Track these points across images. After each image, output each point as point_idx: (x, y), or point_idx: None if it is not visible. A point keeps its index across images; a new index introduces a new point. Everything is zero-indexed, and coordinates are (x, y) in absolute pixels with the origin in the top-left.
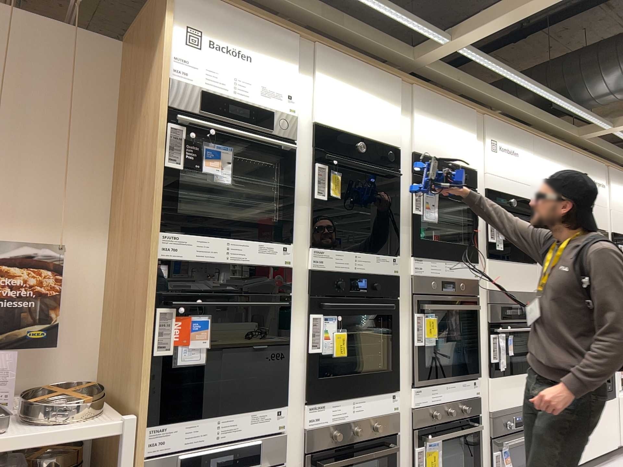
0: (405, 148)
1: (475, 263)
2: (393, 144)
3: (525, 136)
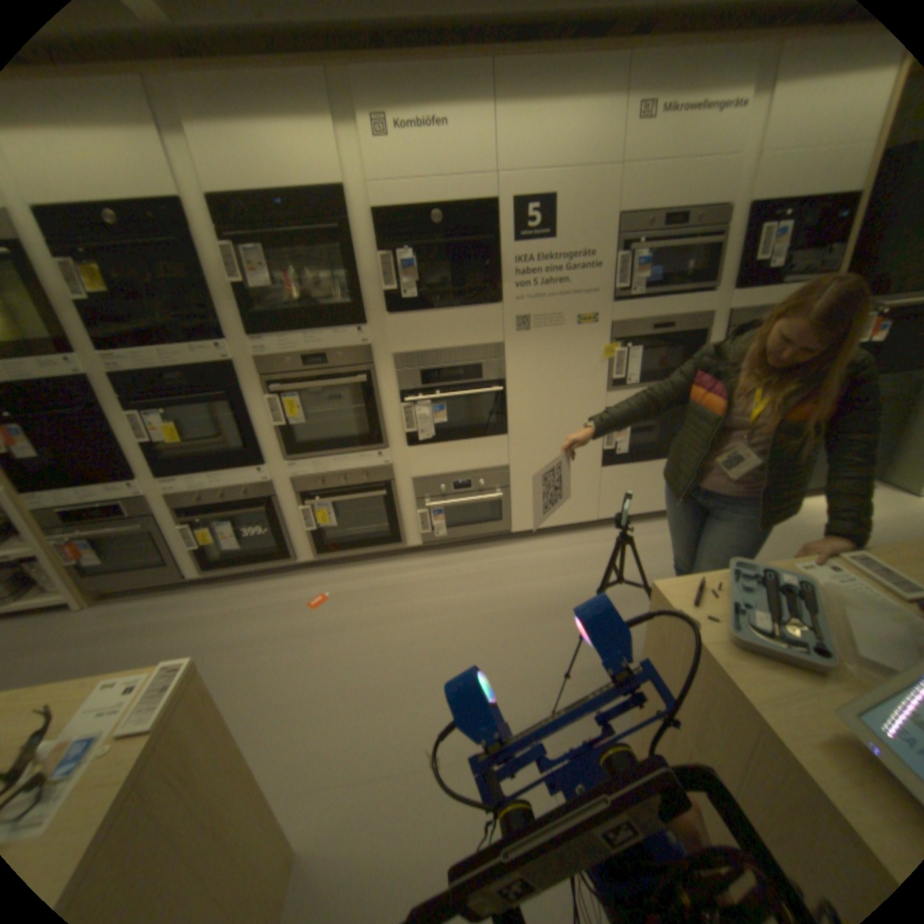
0: (192, 194)
1: (359, 327)
2: (163, 196)
3: (469, 70)
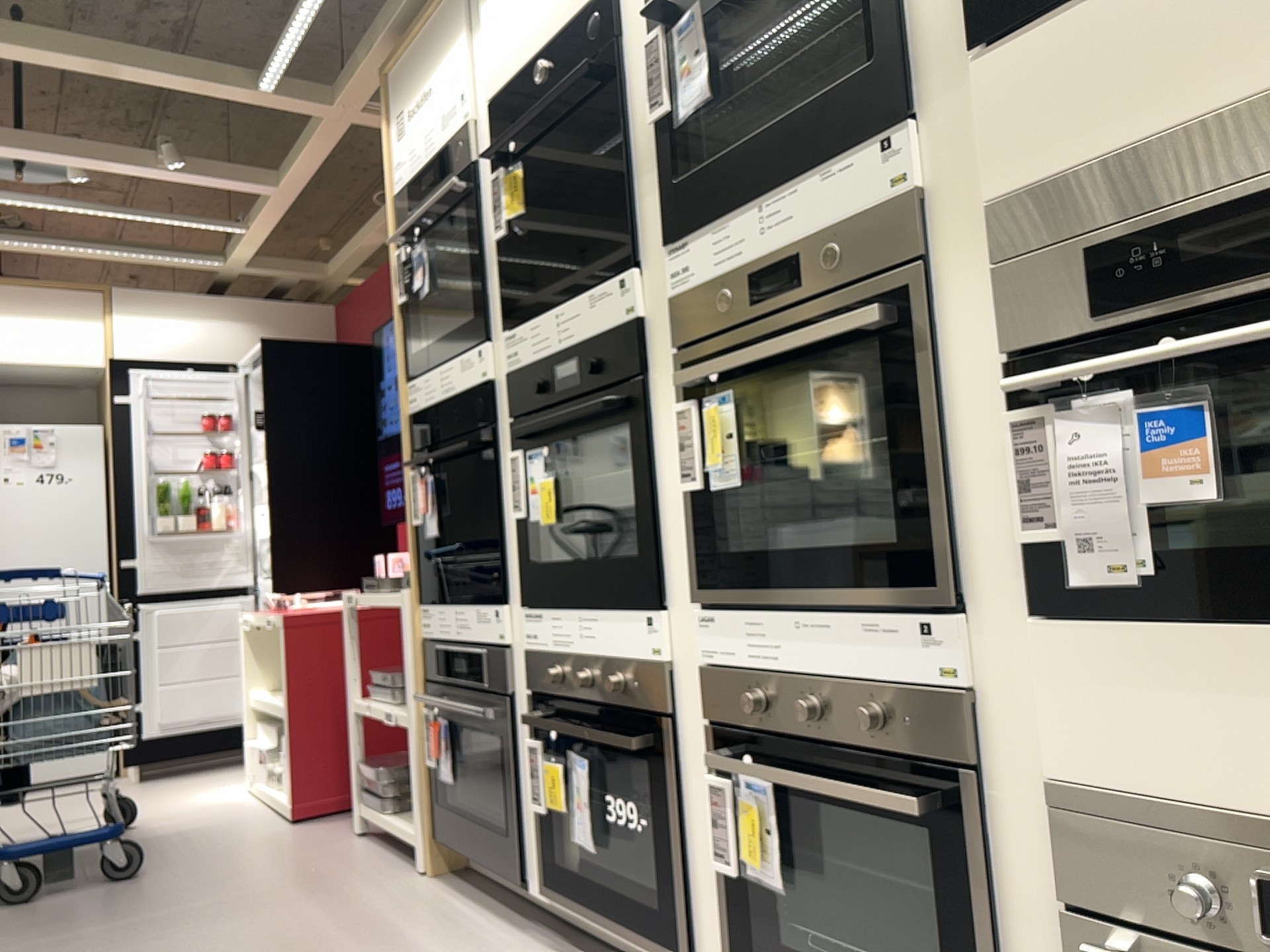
0: None
1: (886, 131)
2: None
3: None
